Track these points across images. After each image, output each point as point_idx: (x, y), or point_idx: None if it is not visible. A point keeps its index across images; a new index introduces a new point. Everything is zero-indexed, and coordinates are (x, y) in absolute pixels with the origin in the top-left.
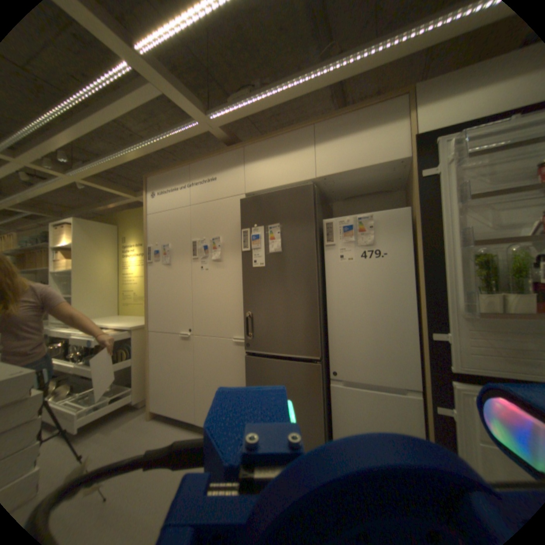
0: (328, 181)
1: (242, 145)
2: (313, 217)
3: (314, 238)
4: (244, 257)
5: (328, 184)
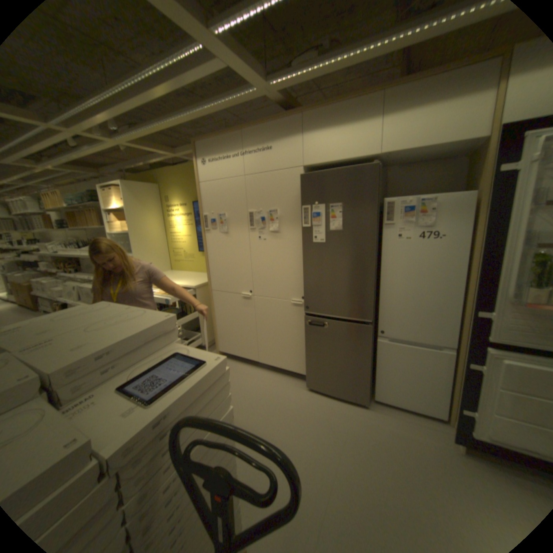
0: (392, 155)
1: (301, 110)
2: (377, 198)
3: (376, 219)
4: (305, 232)
5: (392, 156)
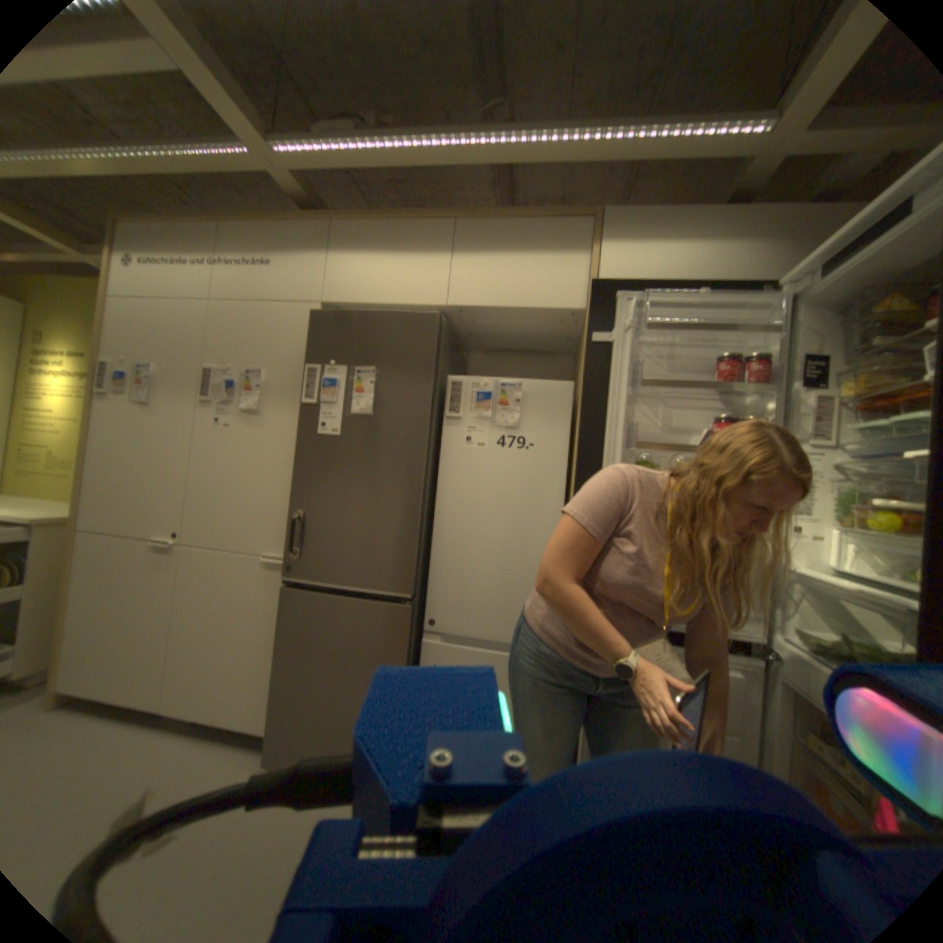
0: (464, 317)
1: (329, 216)
2: (432, 369)
3: (429, 402)
4: (305, 414)
5: (465, 321)
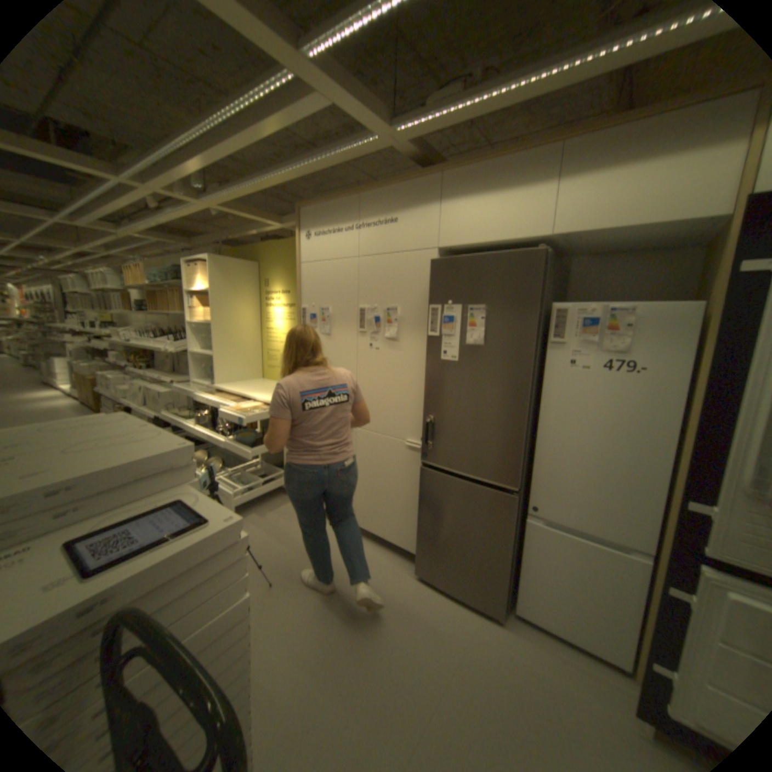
0: (571, 239)
1: (442, 169)
2: (539, 302)
3: (535, 333)
4: (431, 344)
5: (572, 241)
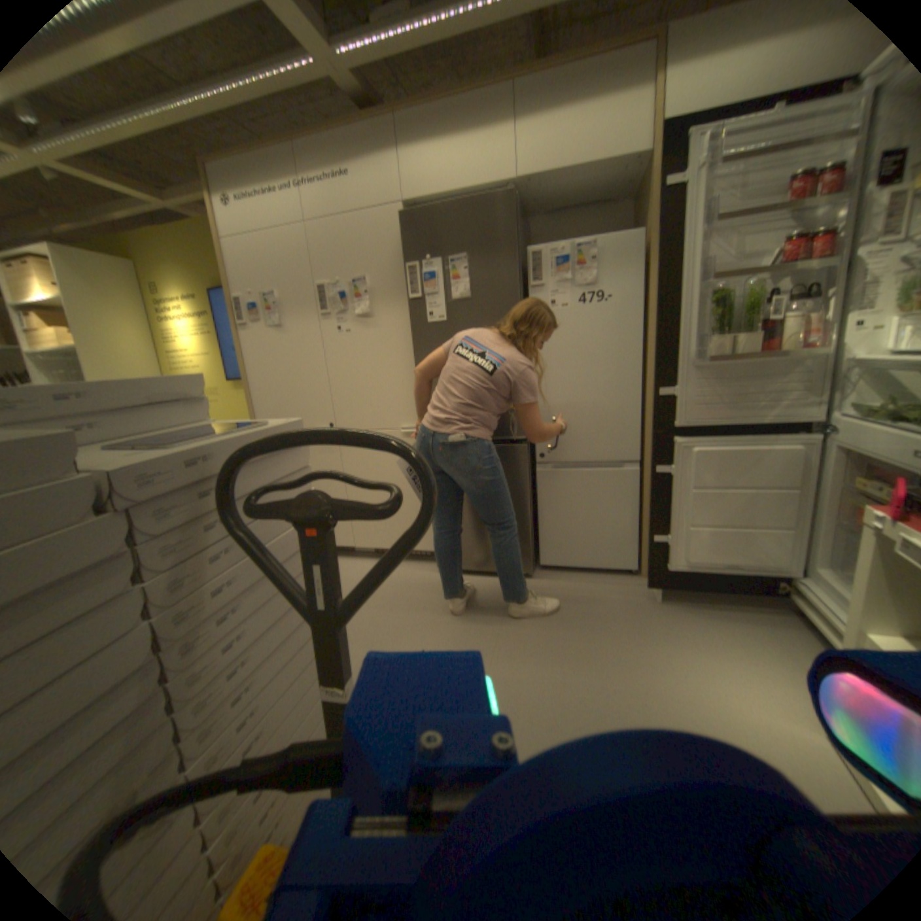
0: (531, 184)
1: (391, 108)
2: (515, 243)
3: (516, 275)
4: (413, 307)
5: (531, 187)
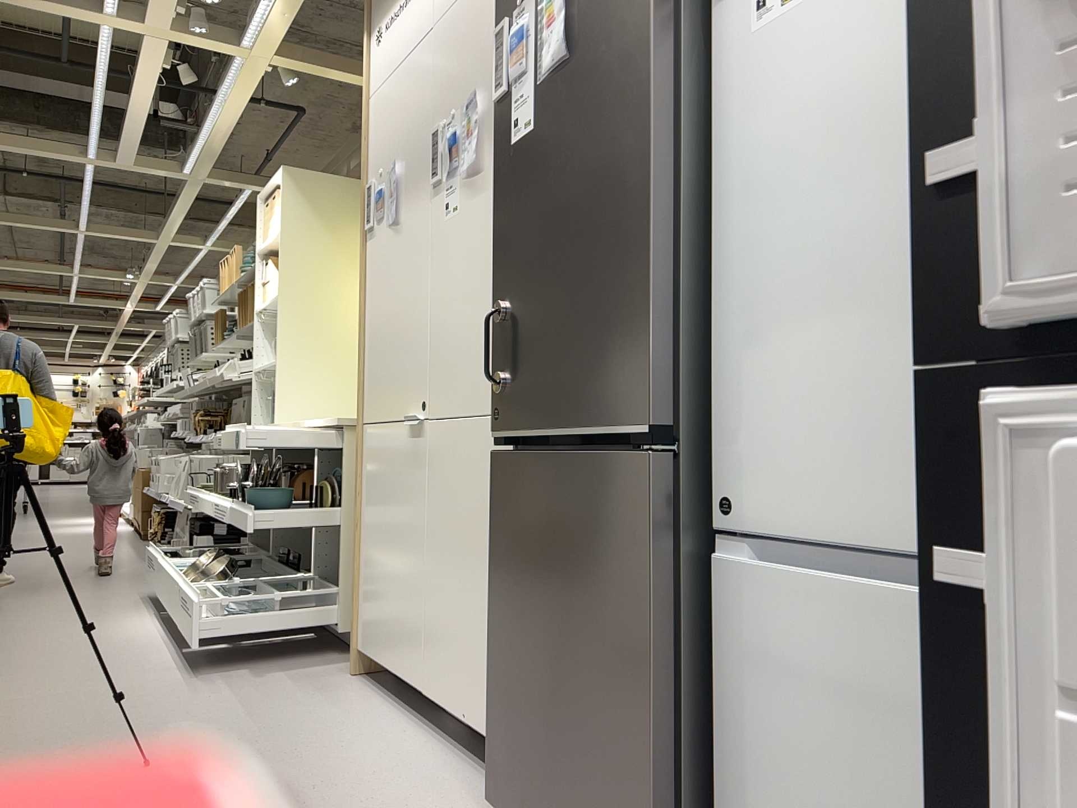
0: None
1: None
2: None
3: None
4: (499, 120)
5: None
